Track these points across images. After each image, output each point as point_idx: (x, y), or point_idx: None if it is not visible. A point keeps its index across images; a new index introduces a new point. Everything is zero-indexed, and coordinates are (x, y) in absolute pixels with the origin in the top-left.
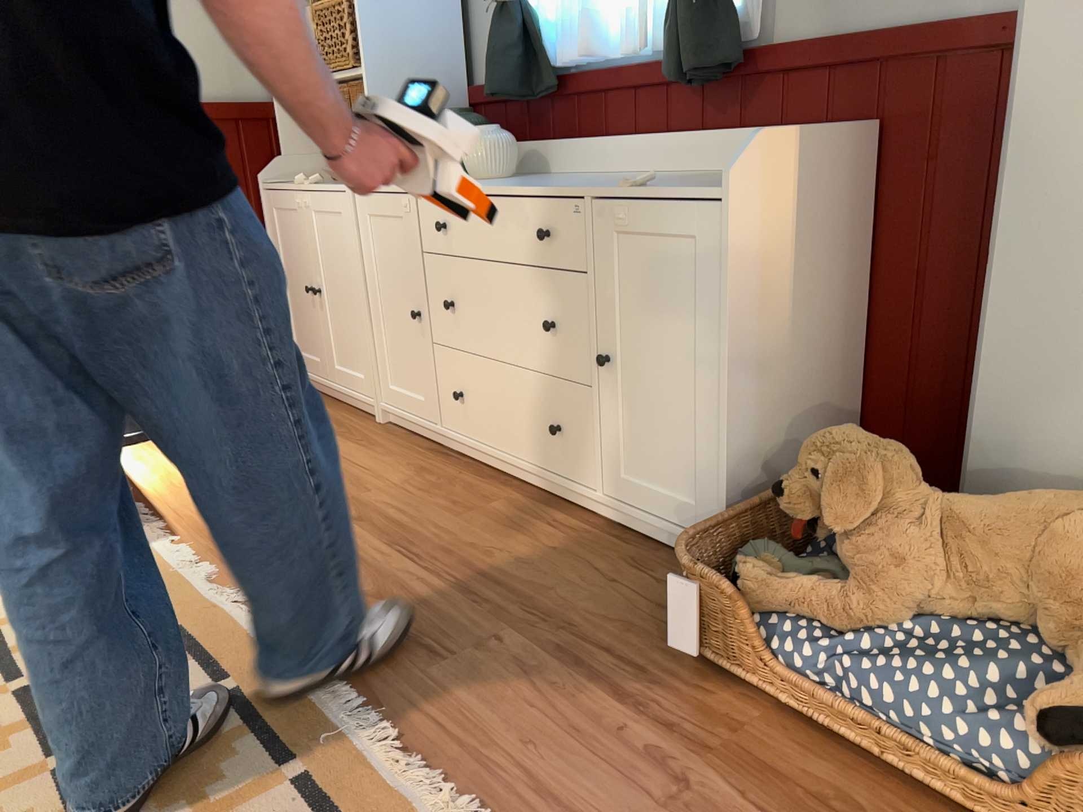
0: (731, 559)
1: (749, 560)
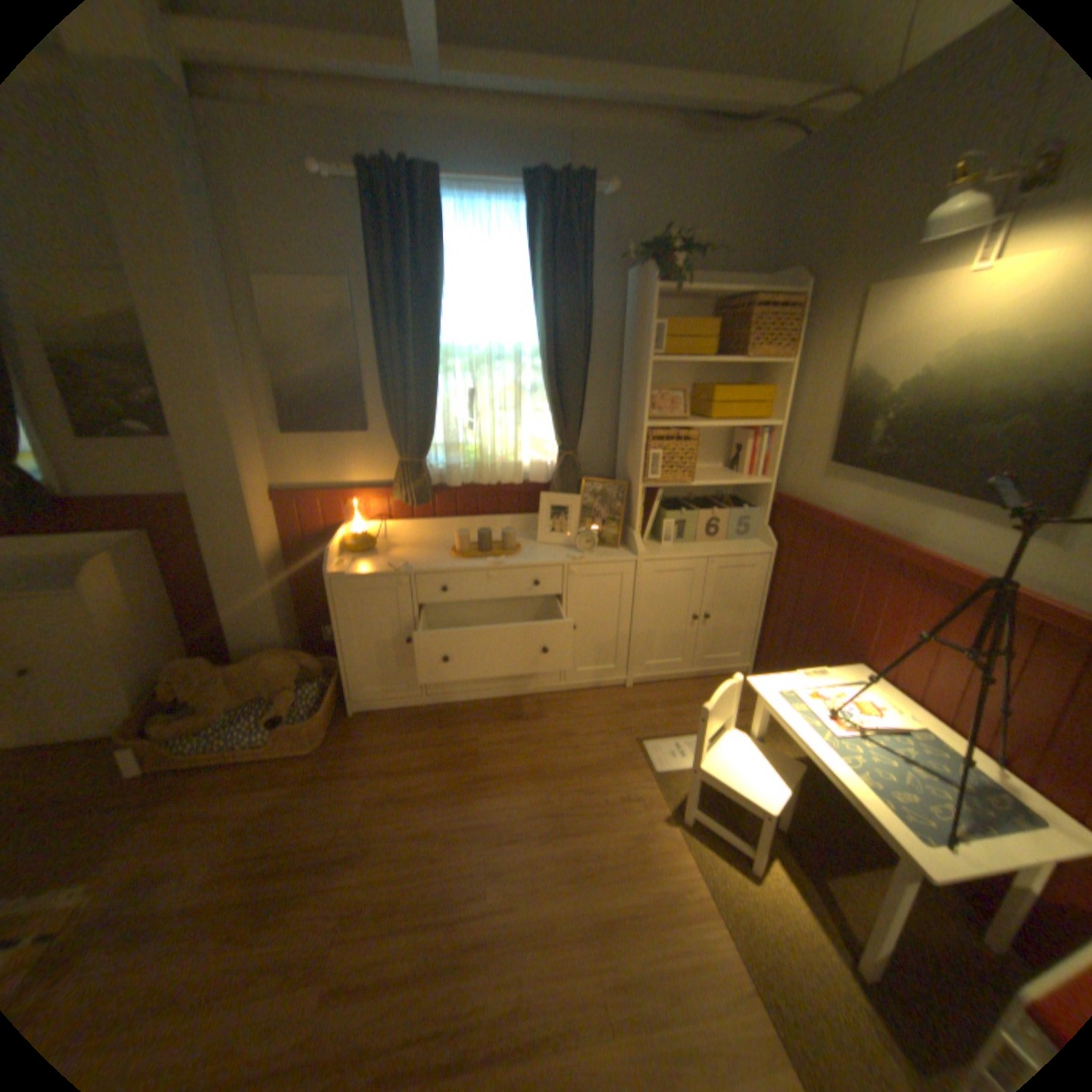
0: (142, 730)
1: (152, 727)
